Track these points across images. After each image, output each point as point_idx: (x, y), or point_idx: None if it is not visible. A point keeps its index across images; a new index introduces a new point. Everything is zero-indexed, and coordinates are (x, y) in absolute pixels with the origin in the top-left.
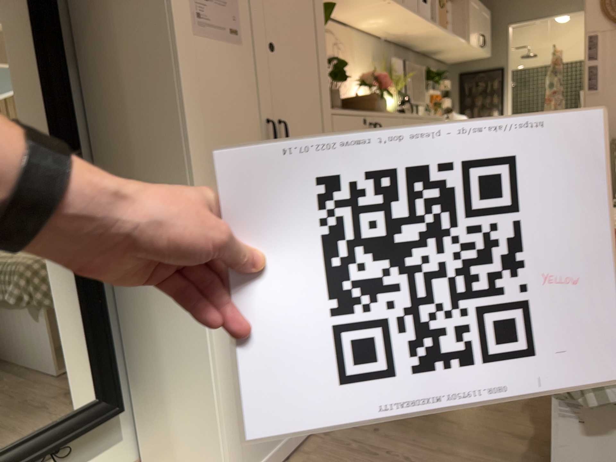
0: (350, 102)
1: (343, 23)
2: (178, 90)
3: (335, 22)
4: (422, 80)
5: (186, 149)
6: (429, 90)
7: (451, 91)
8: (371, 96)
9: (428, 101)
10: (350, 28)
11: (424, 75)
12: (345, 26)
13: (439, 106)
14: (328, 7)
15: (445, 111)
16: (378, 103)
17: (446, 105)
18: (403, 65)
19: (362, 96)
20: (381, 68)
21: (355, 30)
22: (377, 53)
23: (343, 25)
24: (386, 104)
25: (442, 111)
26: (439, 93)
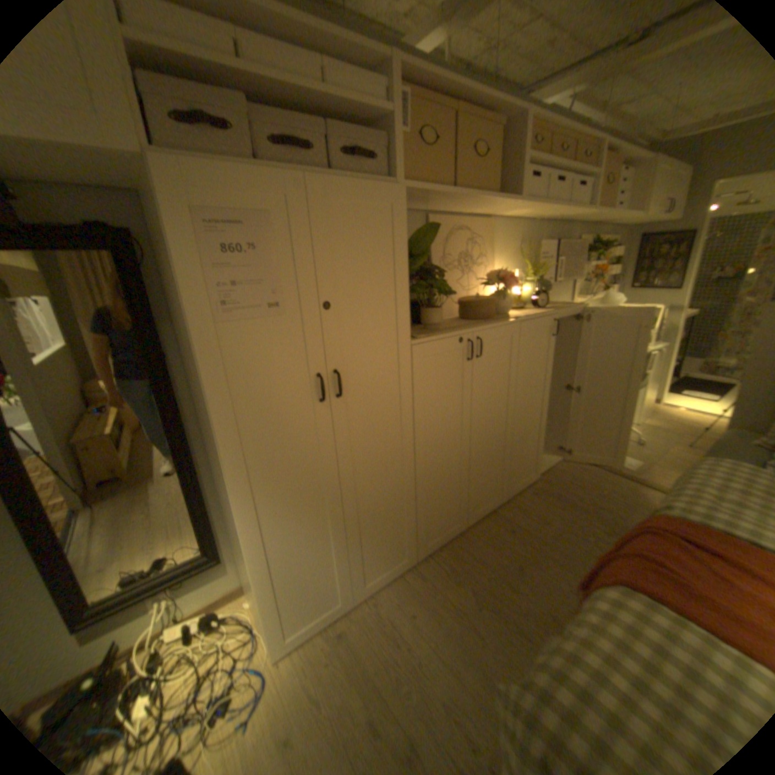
0: (466, 306)
1: (483, 216)
2: (204, 378)
3: (474, 216)
4: (585, 252)
5: (216, 425)
6: (594, 259)
7: (629, 253)
8: (493, 297)
9: (590, 270)
10: (494, 218)
11: (590, 245)
12: (488, 216)
13: (605, 273)
14: (434, 228)
15: (614, 276)
16: (501, 302)
17: (617, 269)
18: (564, 239)
19: (485, 296)
20: (530, 251)
21: (502, 218)
22: (529, 235)
23: (485, 217)
24: (510, 303)
25: (609, 276)
26: (609, 259)
